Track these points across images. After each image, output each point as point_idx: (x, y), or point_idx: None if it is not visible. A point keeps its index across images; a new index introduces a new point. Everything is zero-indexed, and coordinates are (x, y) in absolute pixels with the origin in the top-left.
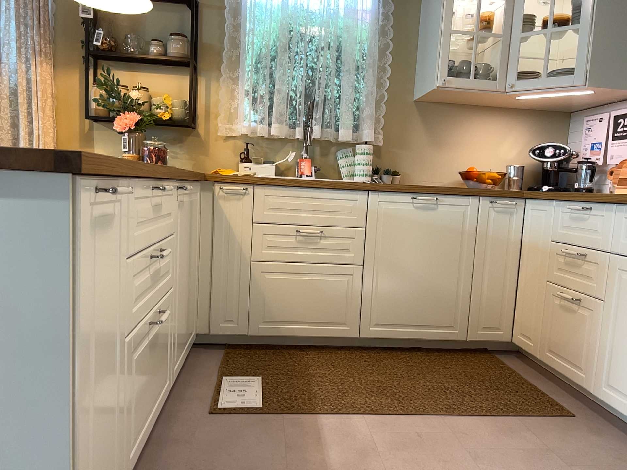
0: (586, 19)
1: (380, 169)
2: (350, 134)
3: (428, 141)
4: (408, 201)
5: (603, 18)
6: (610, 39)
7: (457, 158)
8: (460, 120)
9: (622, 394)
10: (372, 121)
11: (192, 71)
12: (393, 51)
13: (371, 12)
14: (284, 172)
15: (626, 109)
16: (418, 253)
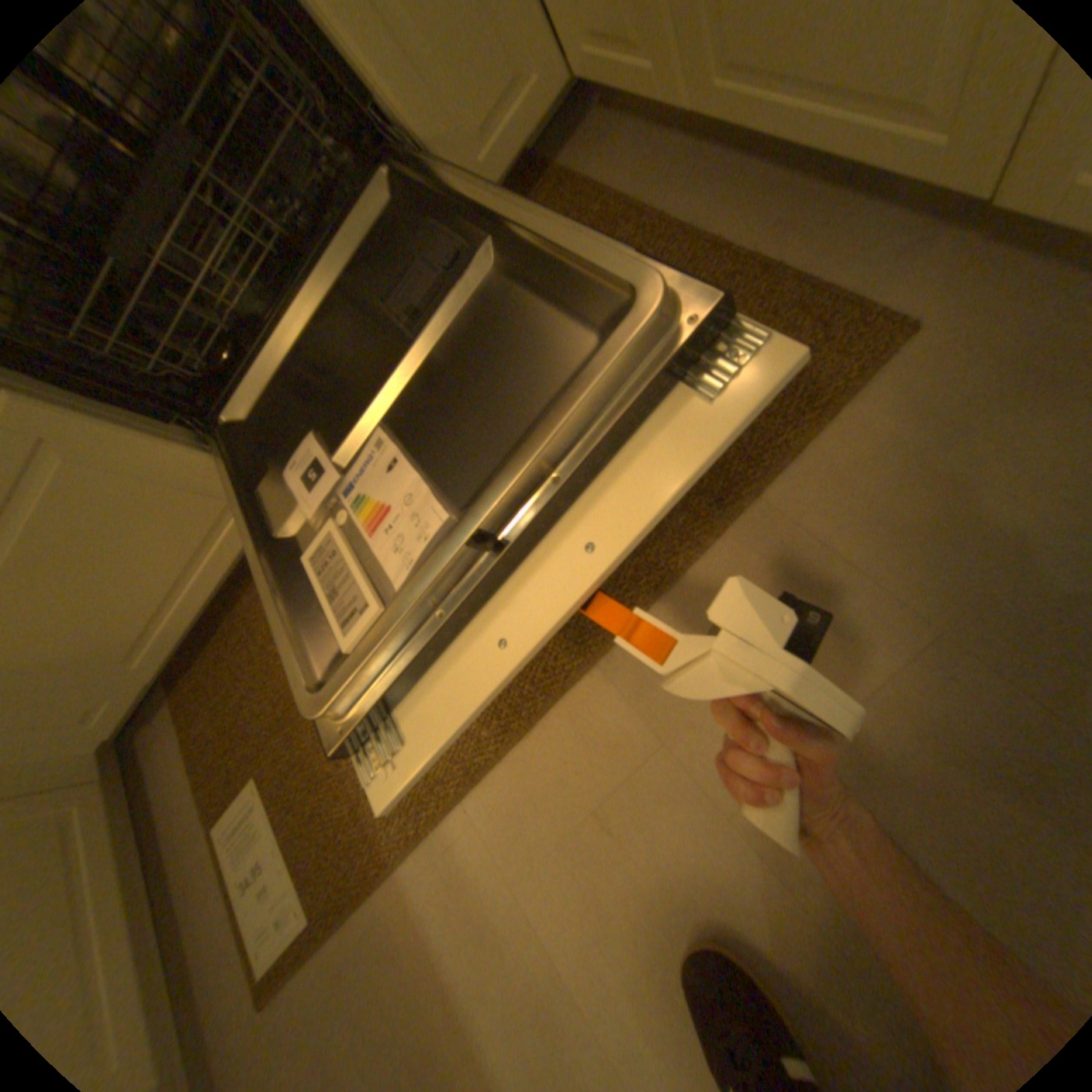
0: None
1: None
2: None
3: None
4: None
5: None
6: None
7: None
8: None
9: None
10: None
11: None
12: None
13: None
14: None
15: None
16: None
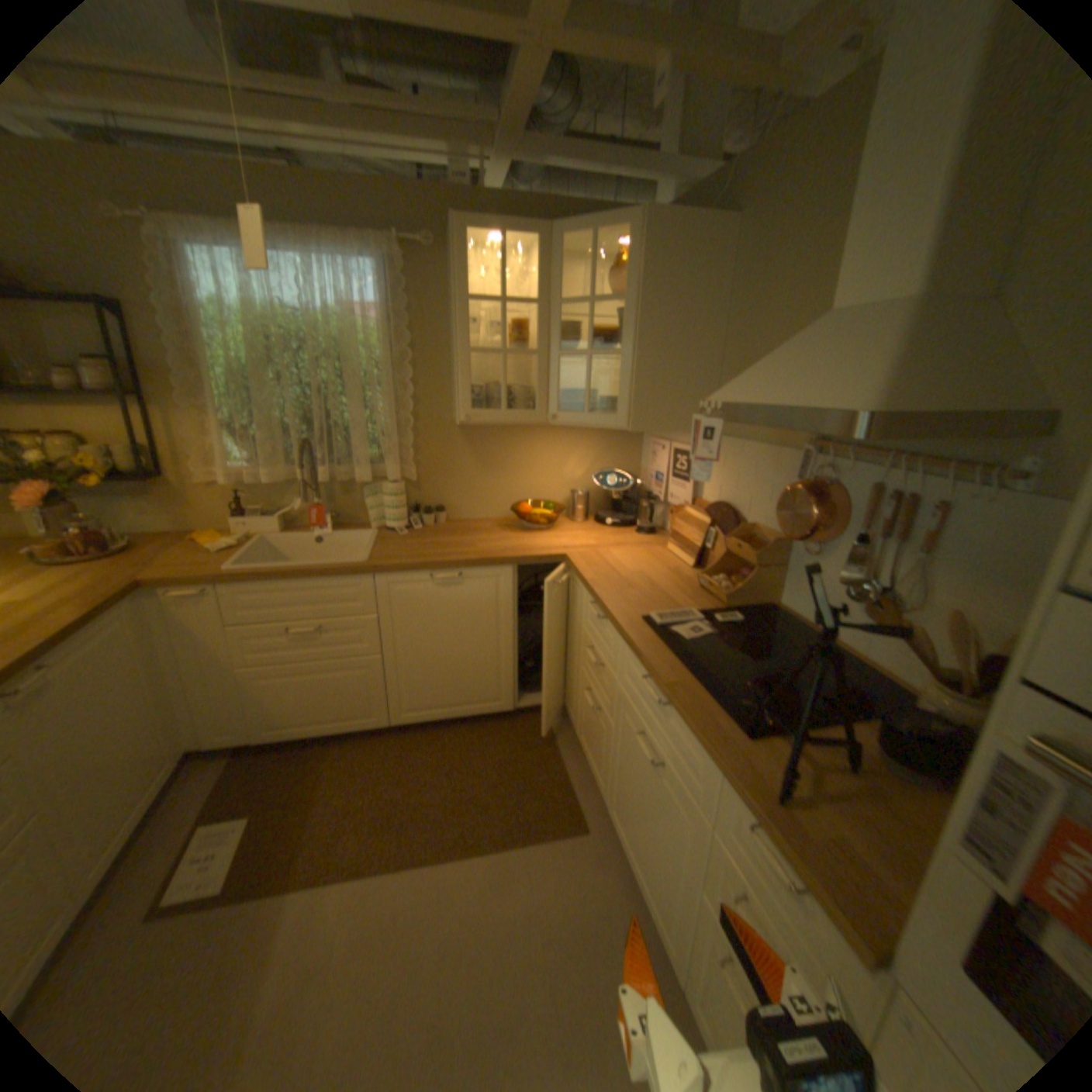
0: (627, 343)
1: (421, 504)
2: (368, 474)
3: (476, 467)
4: (424, 579)
5: (647, 343)
6: (656, 371)
7: (513, 484)
8: (513, 439)
9: (622, 827)
10: (401, 450)
11: (123, 408)
12: (418, 356)
13: (376, 307)
14: (296, 518)
15: (683, 446)
16: (445, 633)
